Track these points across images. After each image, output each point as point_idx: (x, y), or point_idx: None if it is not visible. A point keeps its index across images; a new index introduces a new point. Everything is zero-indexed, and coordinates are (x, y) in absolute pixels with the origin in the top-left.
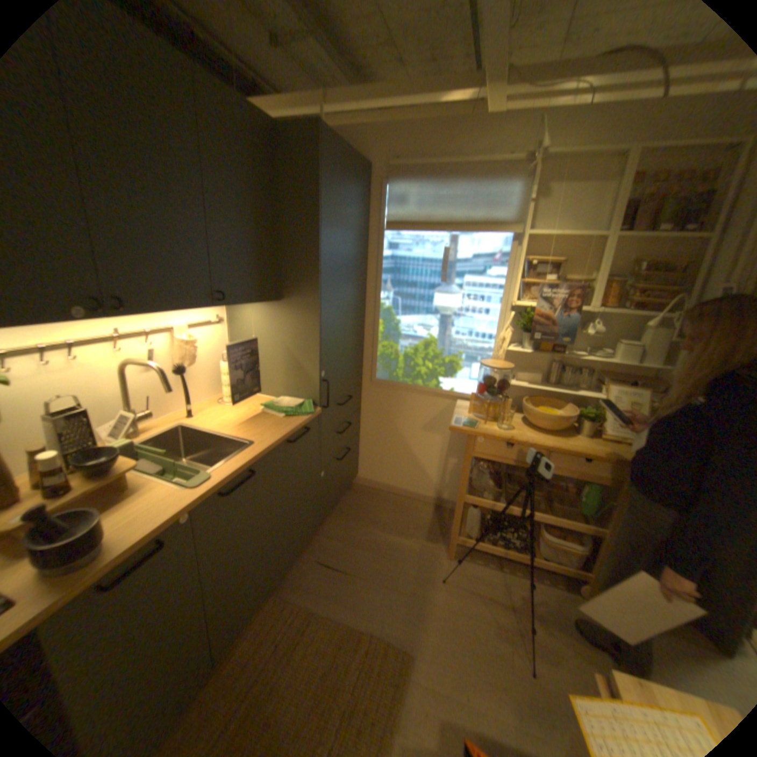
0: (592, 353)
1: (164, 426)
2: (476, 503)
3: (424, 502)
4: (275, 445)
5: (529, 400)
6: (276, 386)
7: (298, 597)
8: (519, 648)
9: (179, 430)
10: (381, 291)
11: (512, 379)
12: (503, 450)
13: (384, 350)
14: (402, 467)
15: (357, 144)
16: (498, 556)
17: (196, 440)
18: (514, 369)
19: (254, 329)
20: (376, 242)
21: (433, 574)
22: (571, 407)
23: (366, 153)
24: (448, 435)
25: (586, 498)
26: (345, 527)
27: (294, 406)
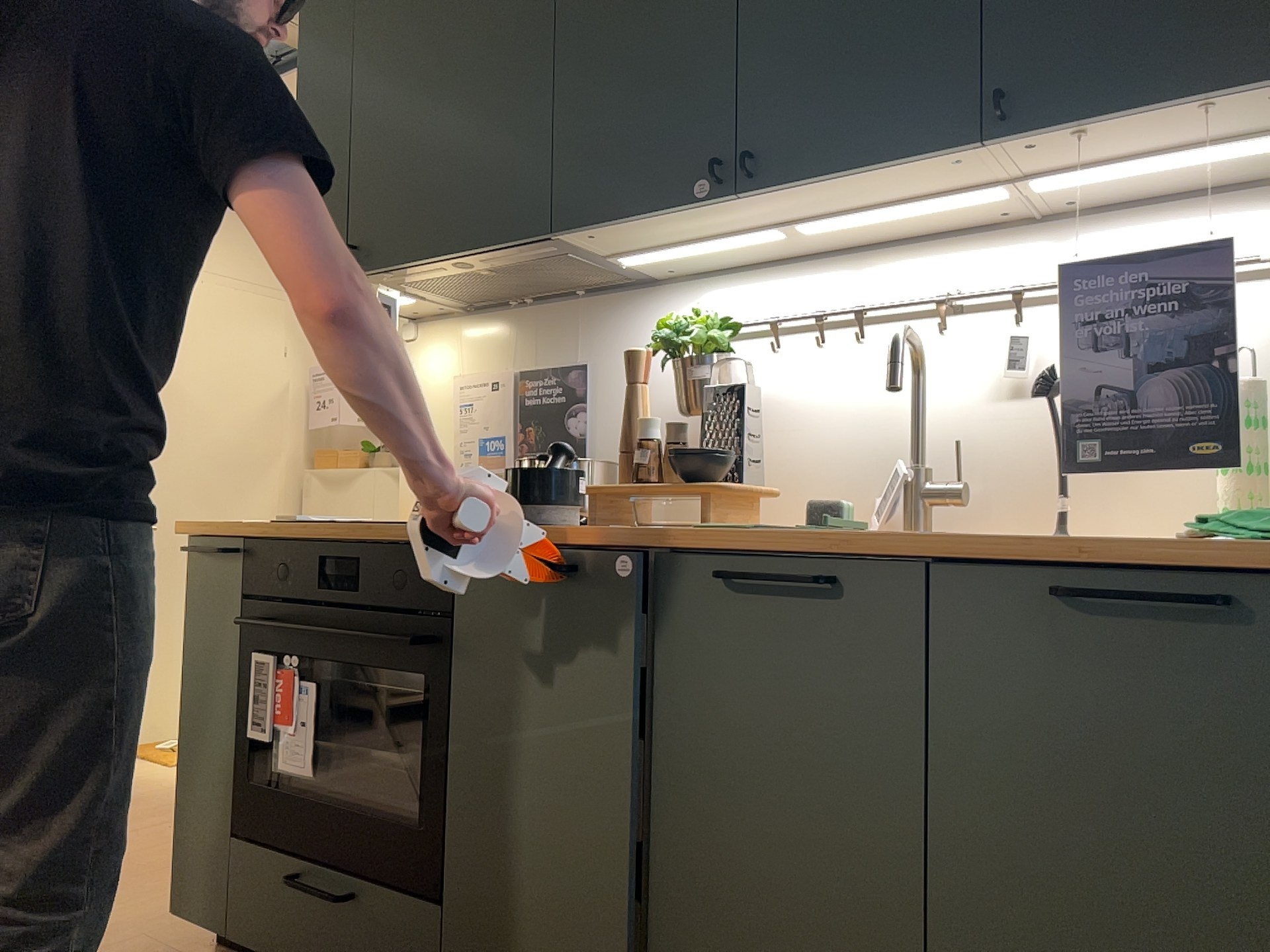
0: None
1: None
2: None
3: None
4: (952, 545)
5: None
6: None
7: None
8: None
9: None
10: None
11: None
12: None
13: None
14: None
15: None
16: None
17: None
18: None
19: None
20: None
21: None
22: None
23: None
24: None
25: None
26: None
27: None
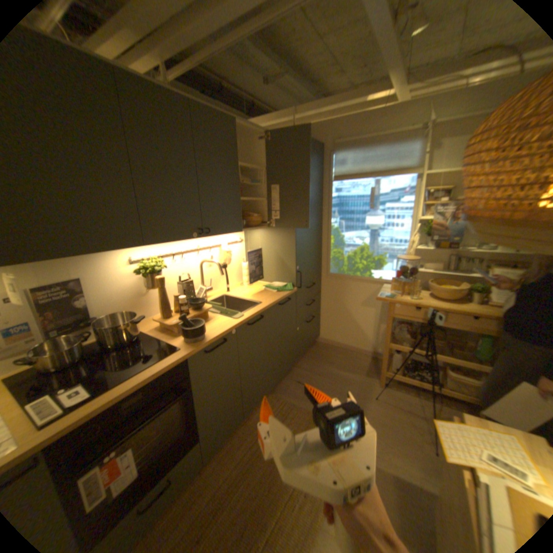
0: (479, 247)
1: (216, 295)
2: (397, 348)
3: (365, 354)
4: (273, 304)
5: (434, 281)
6: (271, 276)
7: (285, 396)
8: (428, 440)
9: (223, 297)
10: (331, 217)
11: (421, 267)
12: (414, 312)
13: (334, 254)
14: (349, 330)
15: (314, 133)
16: (415, 386)
17: (231, 302)
18: (423, 261)
19: (259, 244)
20: (328, 188)
21: (370, 394)
22: (465, 284)
23: (320, 137)
24: (379, 308)
25: (480, 347)
26: (312, 364)
27: (281, 286)
